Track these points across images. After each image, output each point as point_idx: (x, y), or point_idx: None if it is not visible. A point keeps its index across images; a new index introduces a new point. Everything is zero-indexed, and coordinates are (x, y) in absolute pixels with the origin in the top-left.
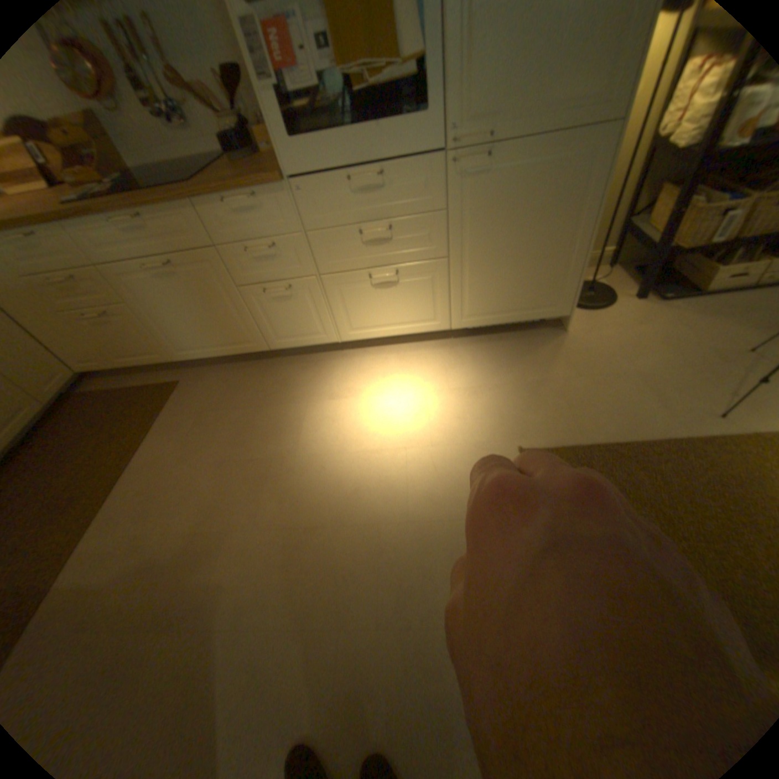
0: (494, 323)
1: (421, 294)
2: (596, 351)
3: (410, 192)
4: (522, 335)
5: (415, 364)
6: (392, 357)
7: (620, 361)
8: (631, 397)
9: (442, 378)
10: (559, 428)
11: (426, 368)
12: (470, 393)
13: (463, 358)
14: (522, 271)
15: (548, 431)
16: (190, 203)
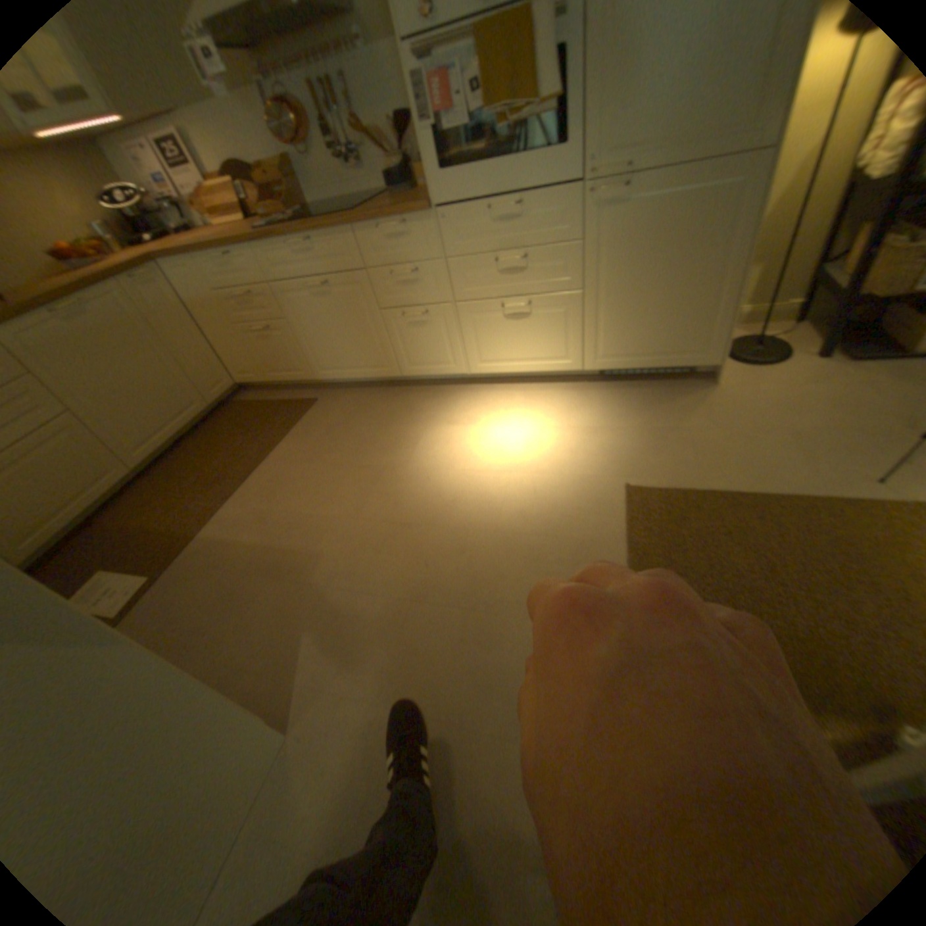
0: (633, 367)
1: (554, 328)
2: (747, 405)
3: (549, 221)
4: (665, 384)
5: (541, 402)
6: (520, 394)
7: (772, 417)
8: (772, 452)
9: (565, 417)
10: (677, 472)
11: (552, 406)
12: (591, 432)
13: (593, 400)
14: (664, 309)
15: (663, 474)
16: (353, 228)
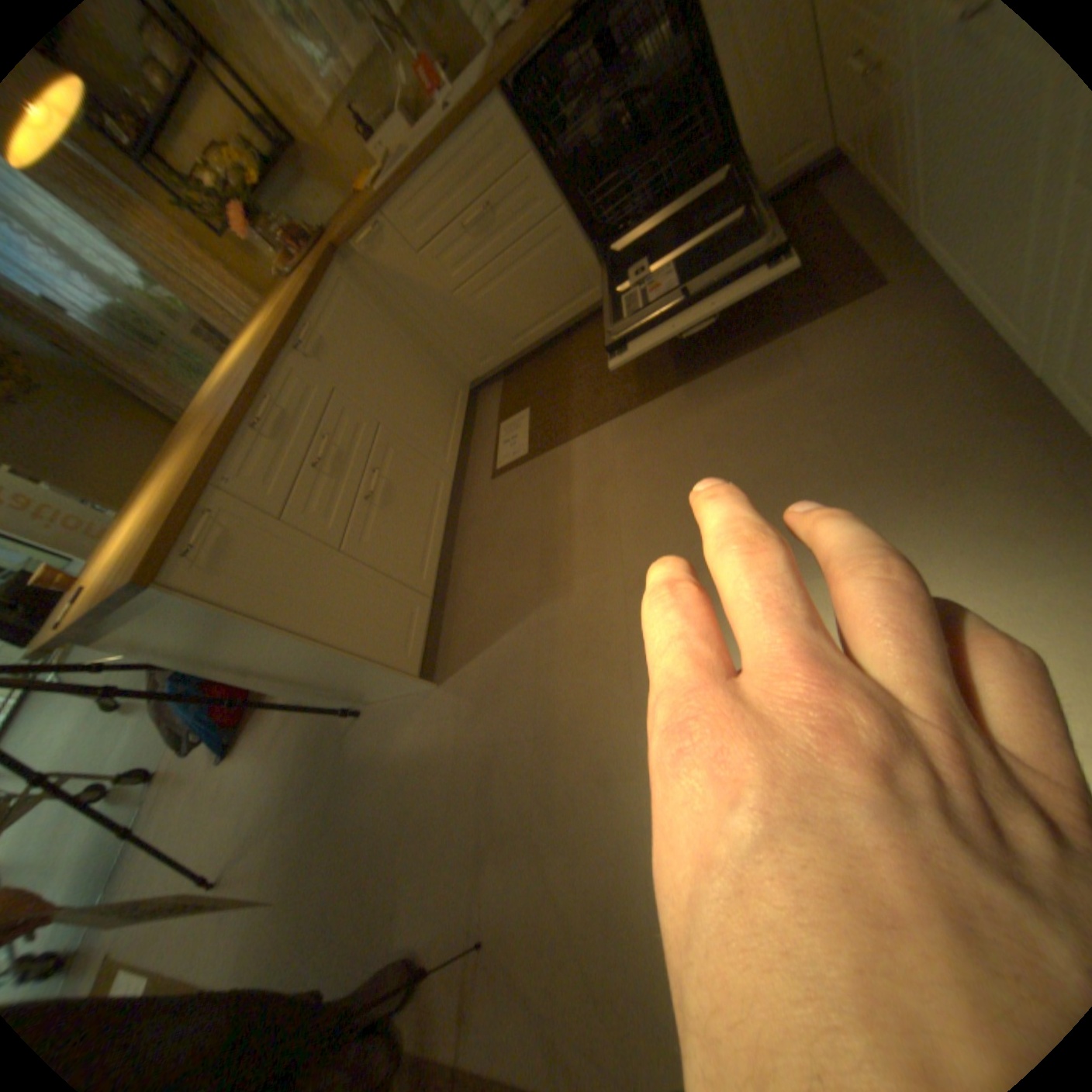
0: None
1: None
2: None
3: None
4: None
5: None
6: None
7: None
8: None
9: None
10: None
11: None
12: None
13: None
14: None
15: None
16: None
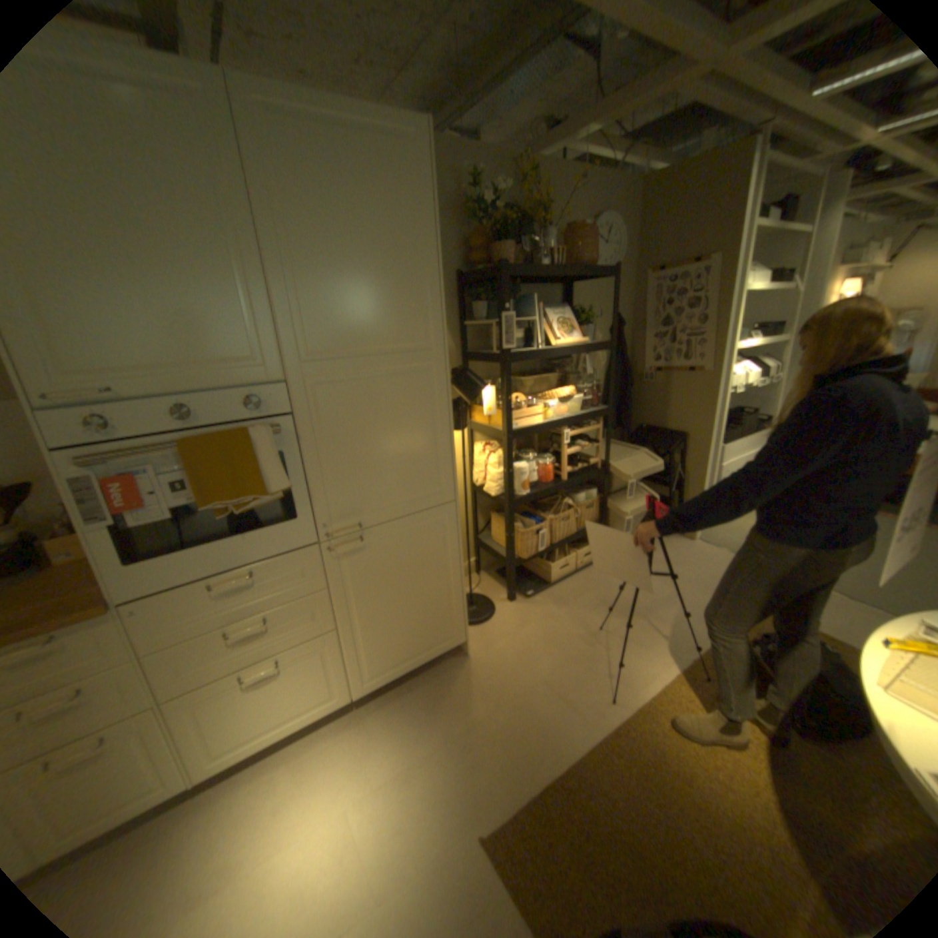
0: (398, 678)
1: (309, 678)
2: (500, 673)
3: (286, 585)
4: (428, 678)
5: (315, 772)
6: (279, 774)
7: (522, 677)
8: (546, 715)
9: (358, 779)
10: (505, 788)
11: (333, 771)
12: (399, 786)
13: (375, 735)
14: (412, 621)
15: (496, 799)
16: None
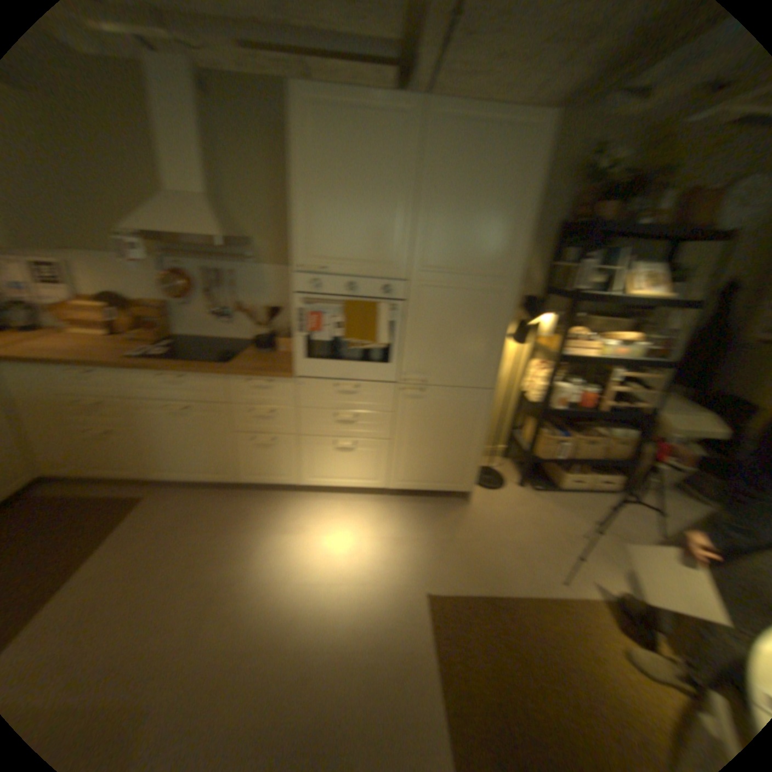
0: (420, 490)
1: (371, 460)
2: (489, 523)
3: (375, 400)
4: (440, 502)
5: (358, 512)
6: (341, 503)
7: (504, 533)
8: (509, 563)
9: (377, 528)
10: (458, 581)
11: (366, 517)
12: (397, 543)
13: (395, 513)
14: (440, 458)
15: (450, 583)
16: (229, 377)
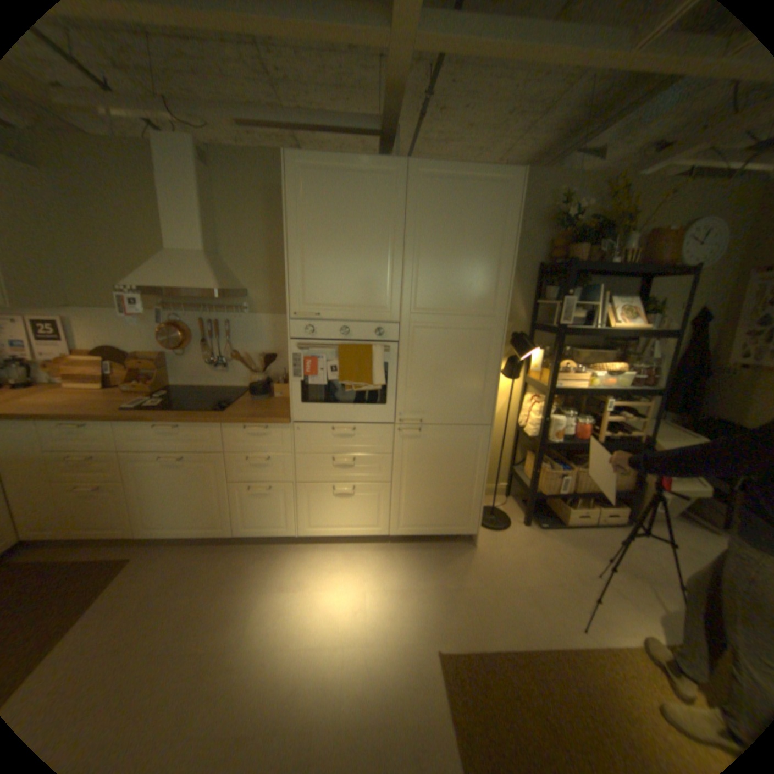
0: (422, 535)
1: (369, 506)
2: (496, 567)
3: (371, 442)
4: (443, 547)
5: (357, 564)
6: (339, 555)
7: (513, 578)
8: (521, 611)
9: (379, 580)
10: (470, 636)
11: (367, 569)
12: (401, 596)
13: (397, 562)
14: (441, 499)
15: (461, 638)
16: (221, 426)
